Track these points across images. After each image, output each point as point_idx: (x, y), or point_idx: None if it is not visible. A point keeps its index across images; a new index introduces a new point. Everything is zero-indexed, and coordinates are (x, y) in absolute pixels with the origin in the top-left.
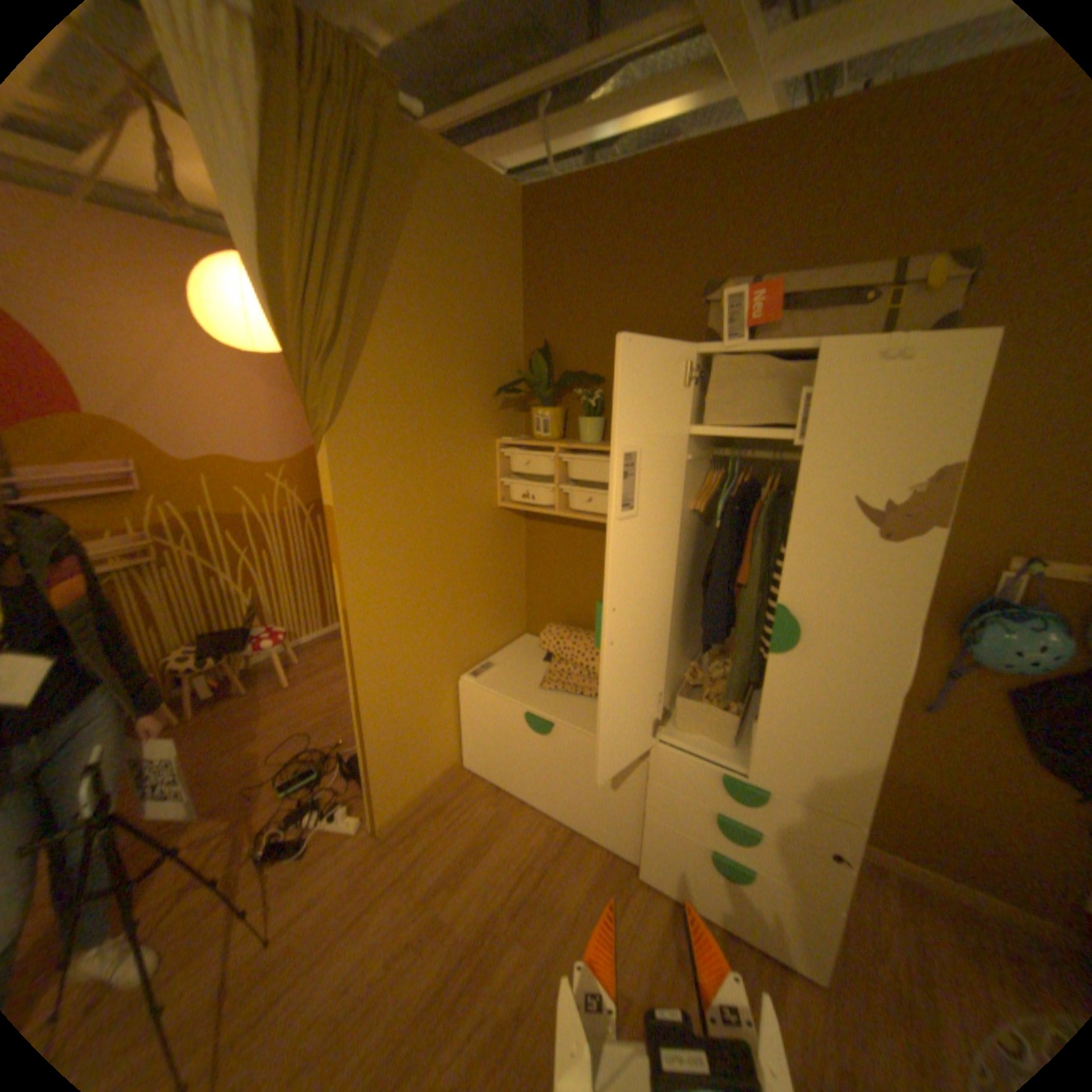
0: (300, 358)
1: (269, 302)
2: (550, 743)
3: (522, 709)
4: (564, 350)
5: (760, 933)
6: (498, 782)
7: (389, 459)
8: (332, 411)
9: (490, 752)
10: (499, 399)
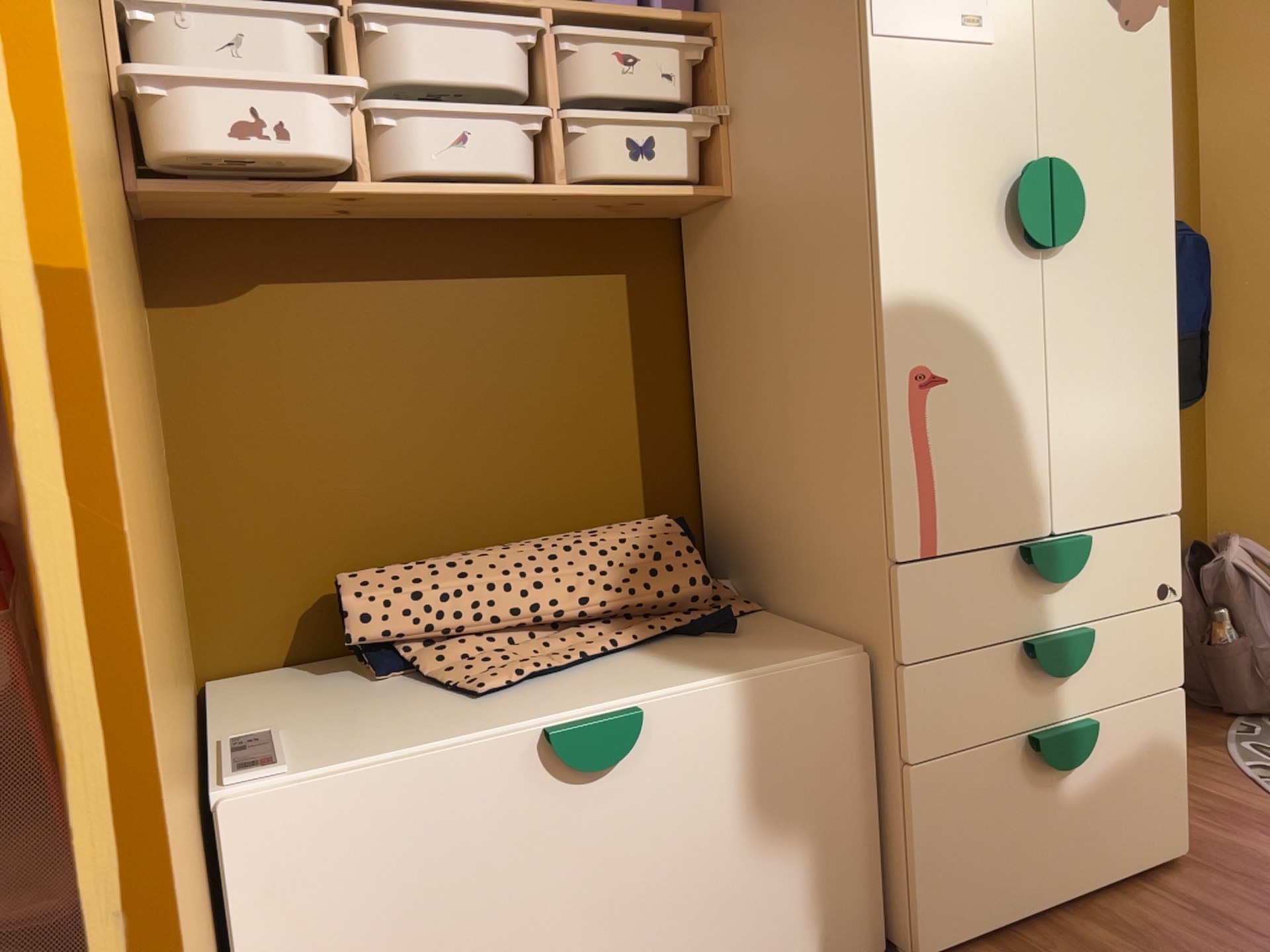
0: None
1: None
2: (630, 785)
3: (518, 739)
4: None
5: (1110, 843)
6: None
7: None
8: None
9: None
10: None
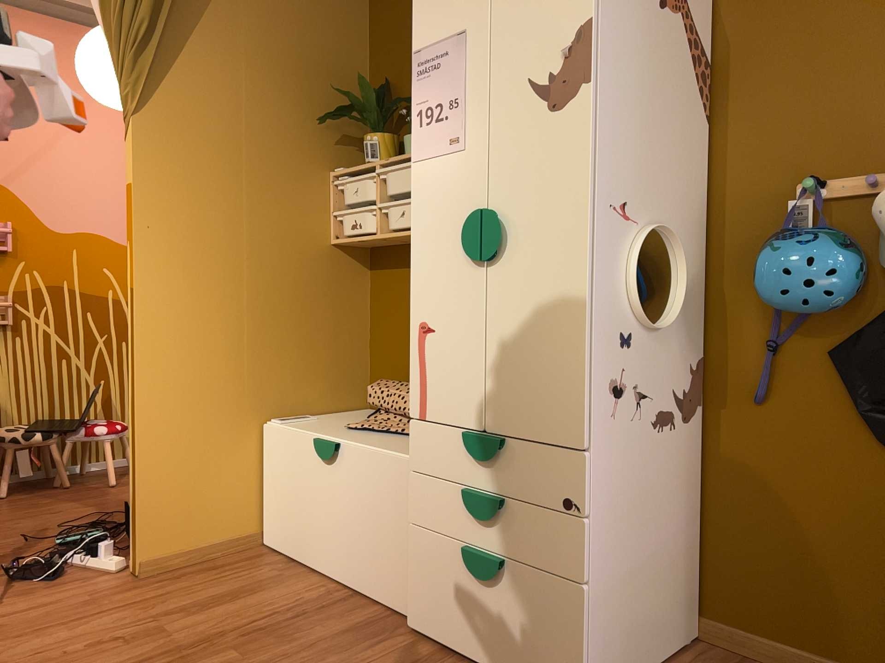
0: (121, 51)
1: (105, 11)
2: (336, 472)
3: (314, 437)
4: (402, 83)
5: (515, 657)
6: (292, 552)
7: (199, 156)
8: (141, 96)
9: (286, 510)
10: (336, 133)
